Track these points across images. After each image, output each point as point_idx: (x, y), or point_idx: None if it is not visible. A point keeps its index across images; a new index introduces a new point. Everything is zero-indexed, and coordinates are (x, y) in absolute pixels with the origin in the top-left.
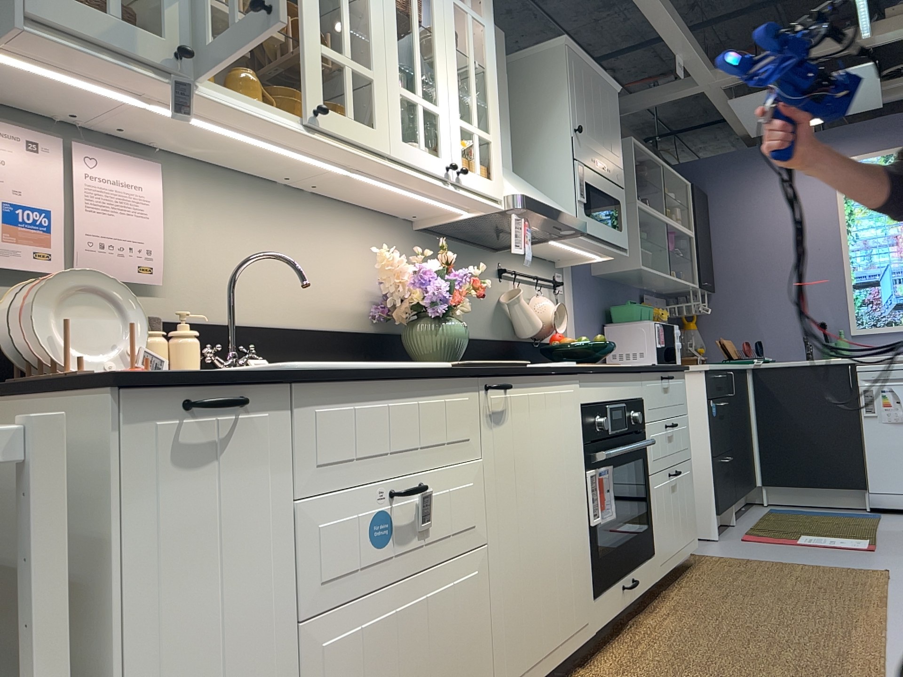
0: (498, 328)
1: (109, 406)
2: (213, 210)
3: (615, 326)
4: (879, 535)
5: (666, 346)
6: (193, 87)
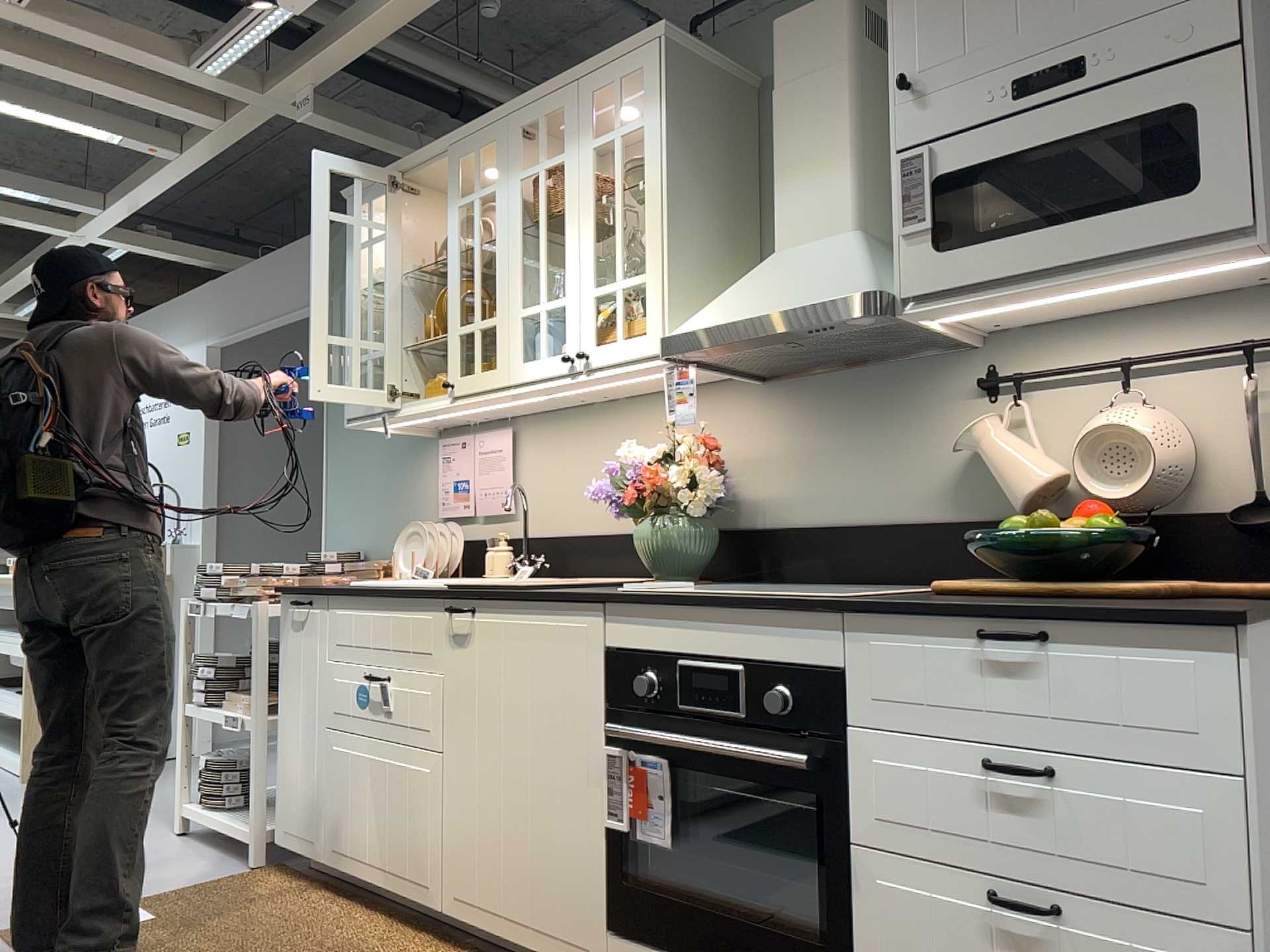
0: (969, 497)
1: (282, 600)
2: (548, 446)
3: None
4: None
5: None
6: (396, 413)
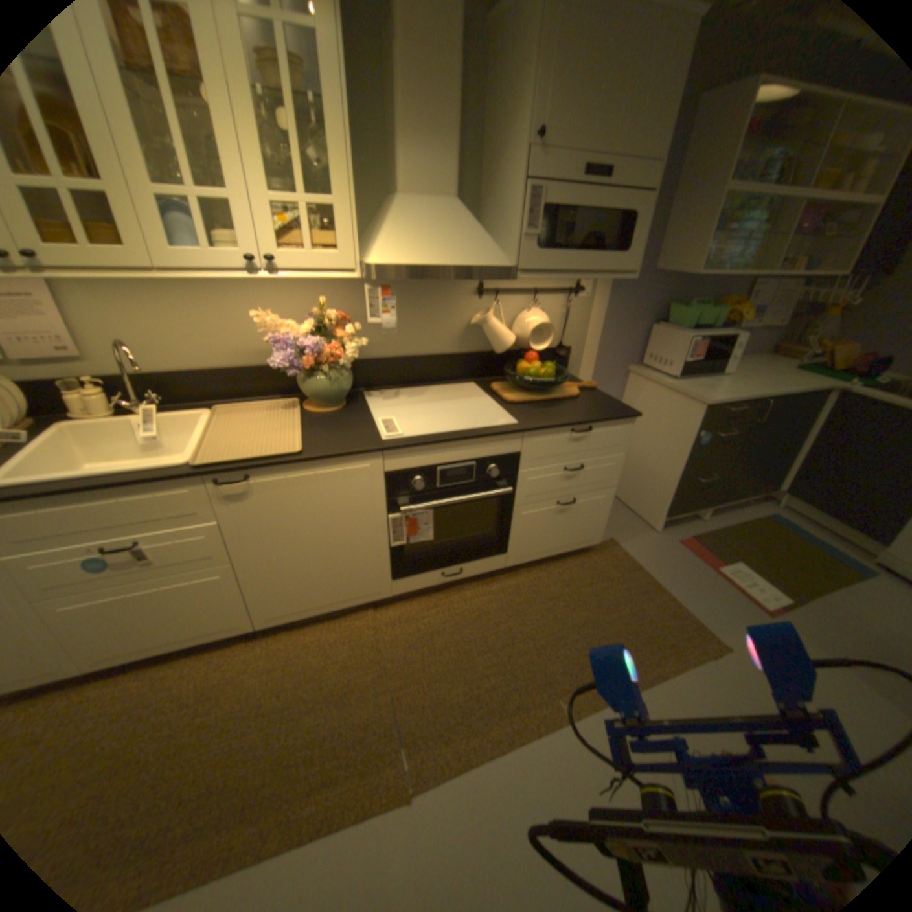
0: (466, 343)
1: None
2: (112, 296)
3: (662, 327)
4: (817, 604)
5: (702, 360)
6: None
